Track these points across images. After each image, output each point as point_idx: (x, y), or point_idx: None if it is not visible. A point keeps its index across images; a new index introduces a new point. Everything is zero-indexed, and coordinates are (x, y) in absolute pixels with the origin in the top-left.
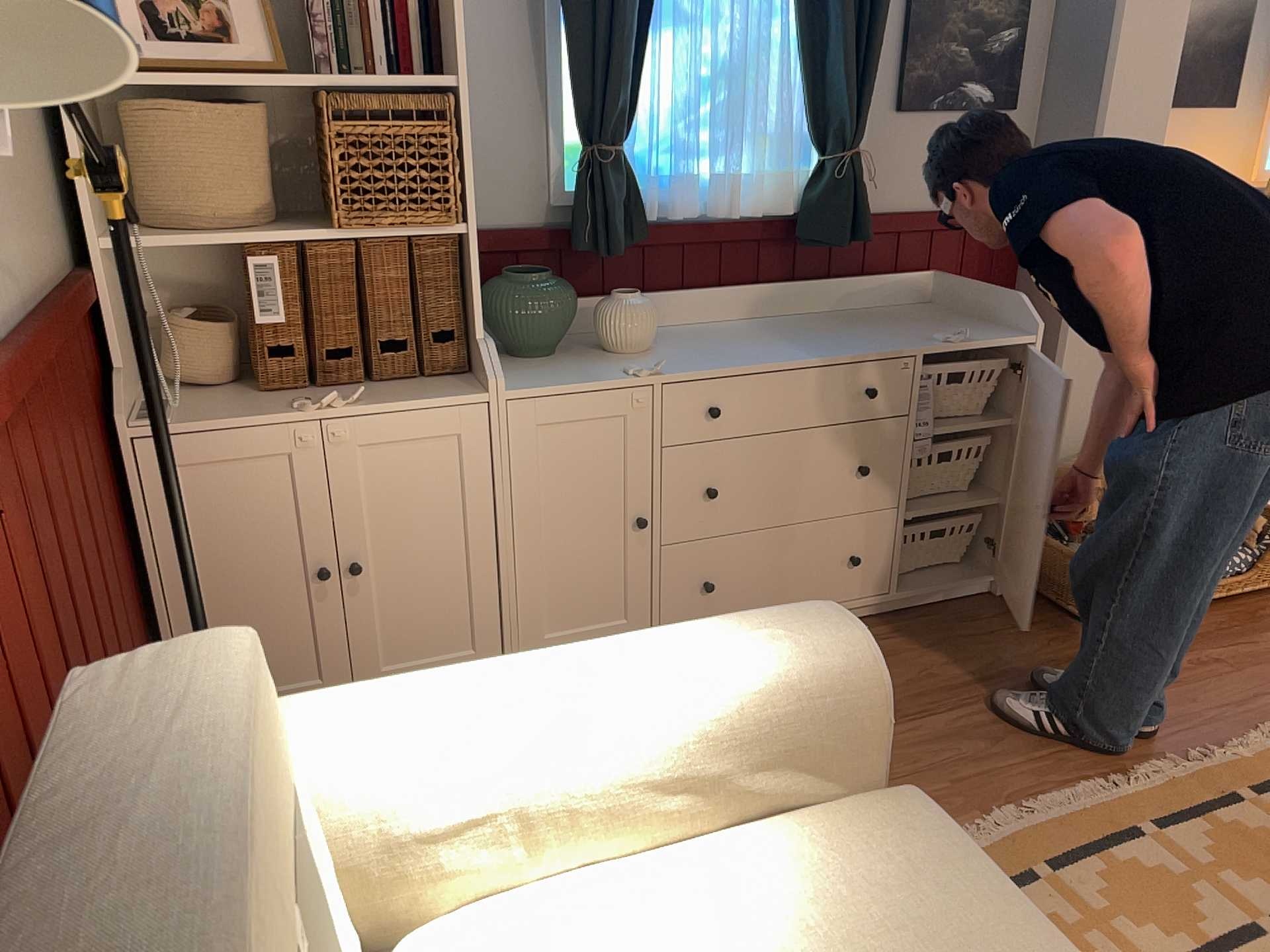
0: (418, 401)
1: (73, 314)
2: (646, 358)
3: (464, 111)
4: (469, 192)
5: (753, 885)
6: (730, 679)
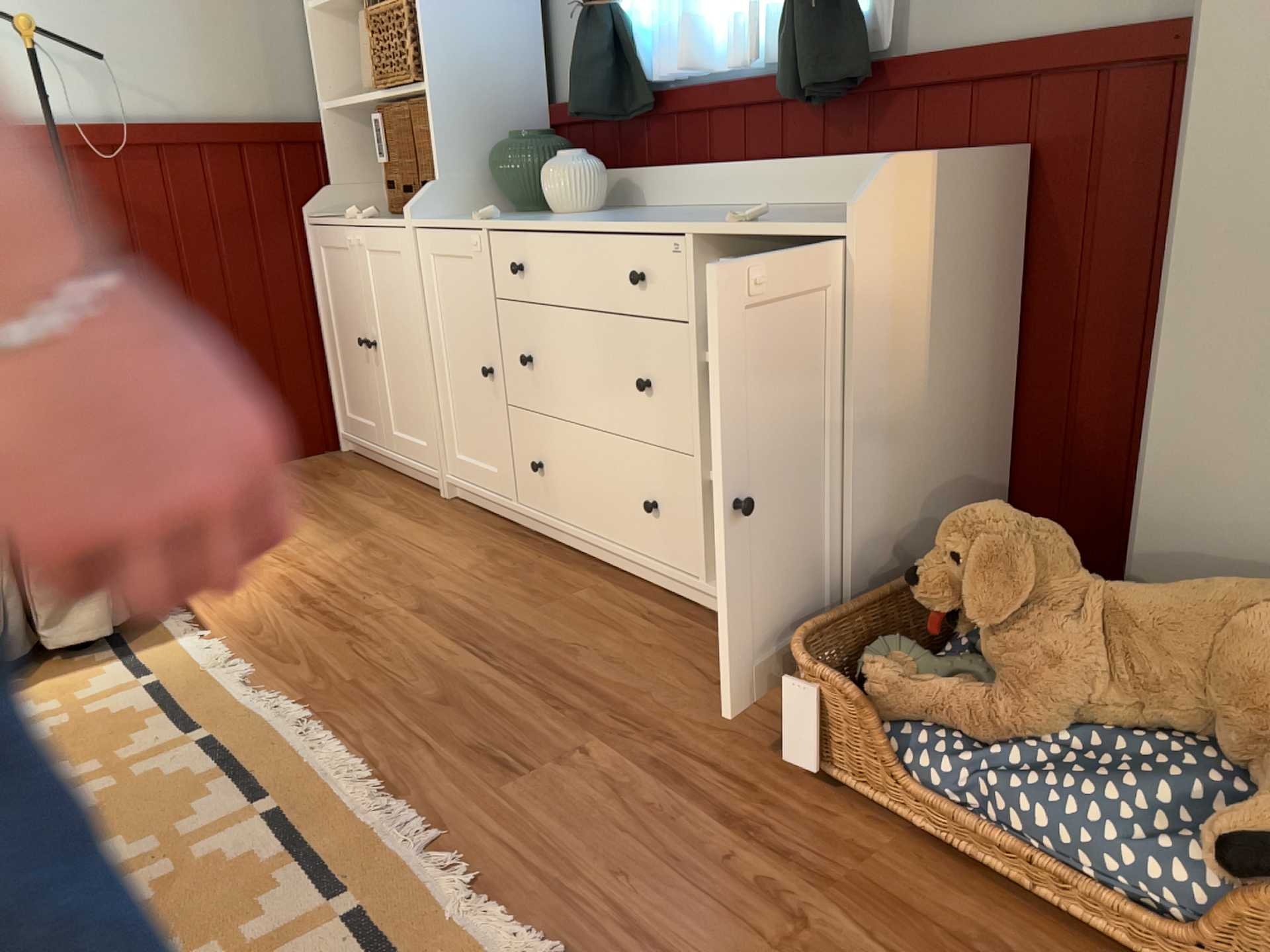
0: (391, 223)
1: (243, 136)
2: (547, 217)
3: None
4: (425, 55)
5: None
6: None
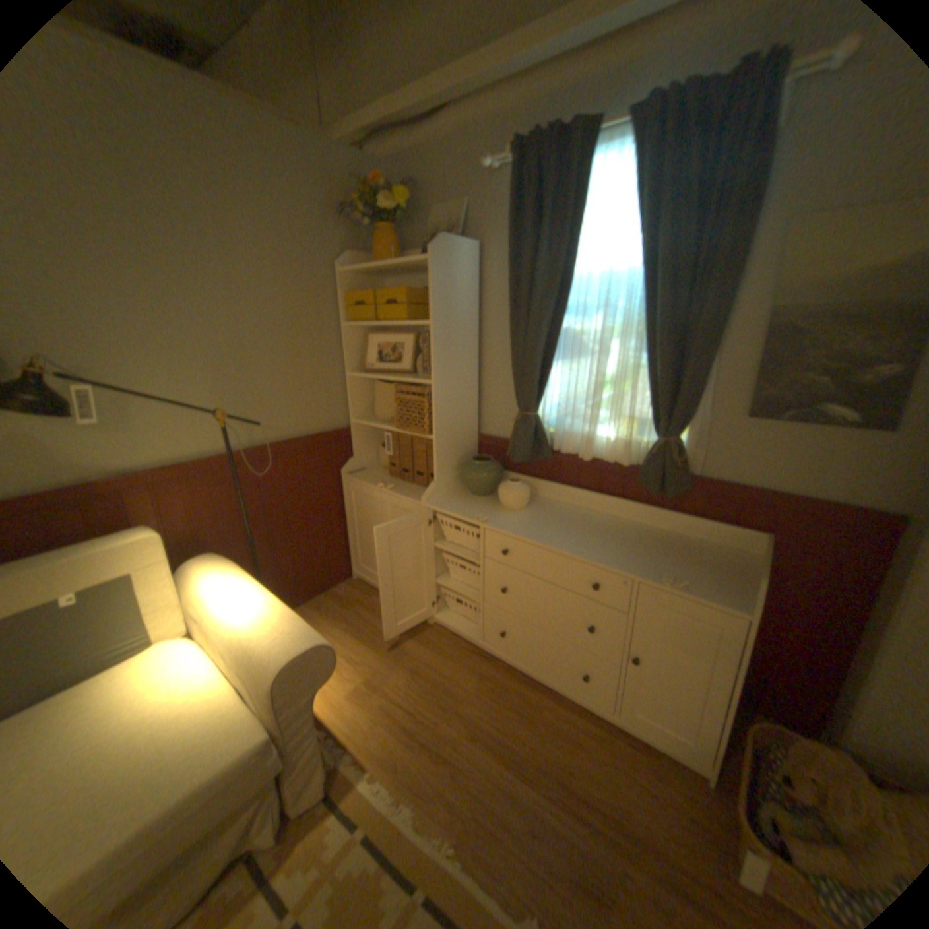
0: (407, 496)
1: (315, 440)
2: (506, 514)
3: (434, 394)
4: (435, 424)
5: (196, 705)
6: (248, 638)
